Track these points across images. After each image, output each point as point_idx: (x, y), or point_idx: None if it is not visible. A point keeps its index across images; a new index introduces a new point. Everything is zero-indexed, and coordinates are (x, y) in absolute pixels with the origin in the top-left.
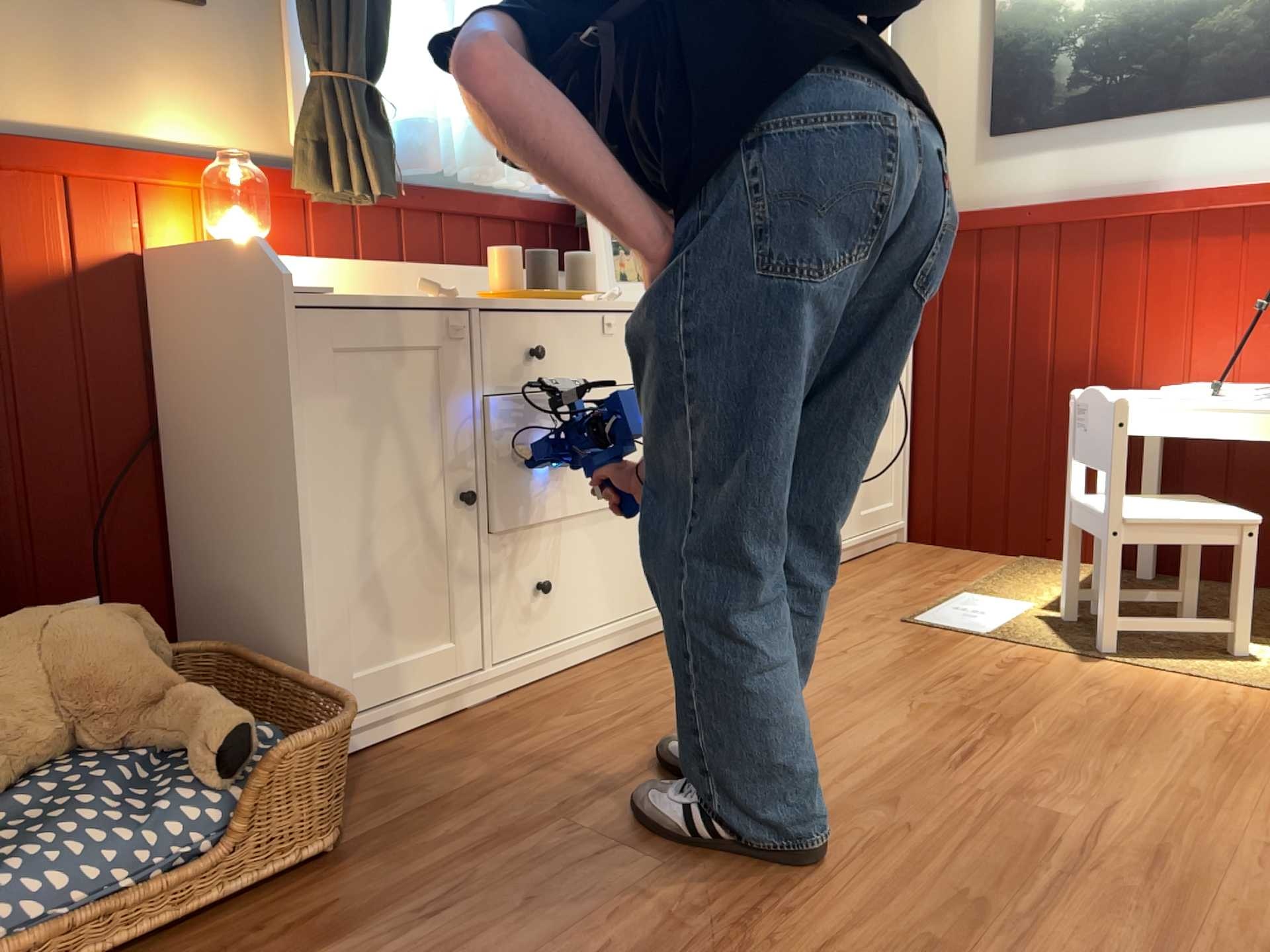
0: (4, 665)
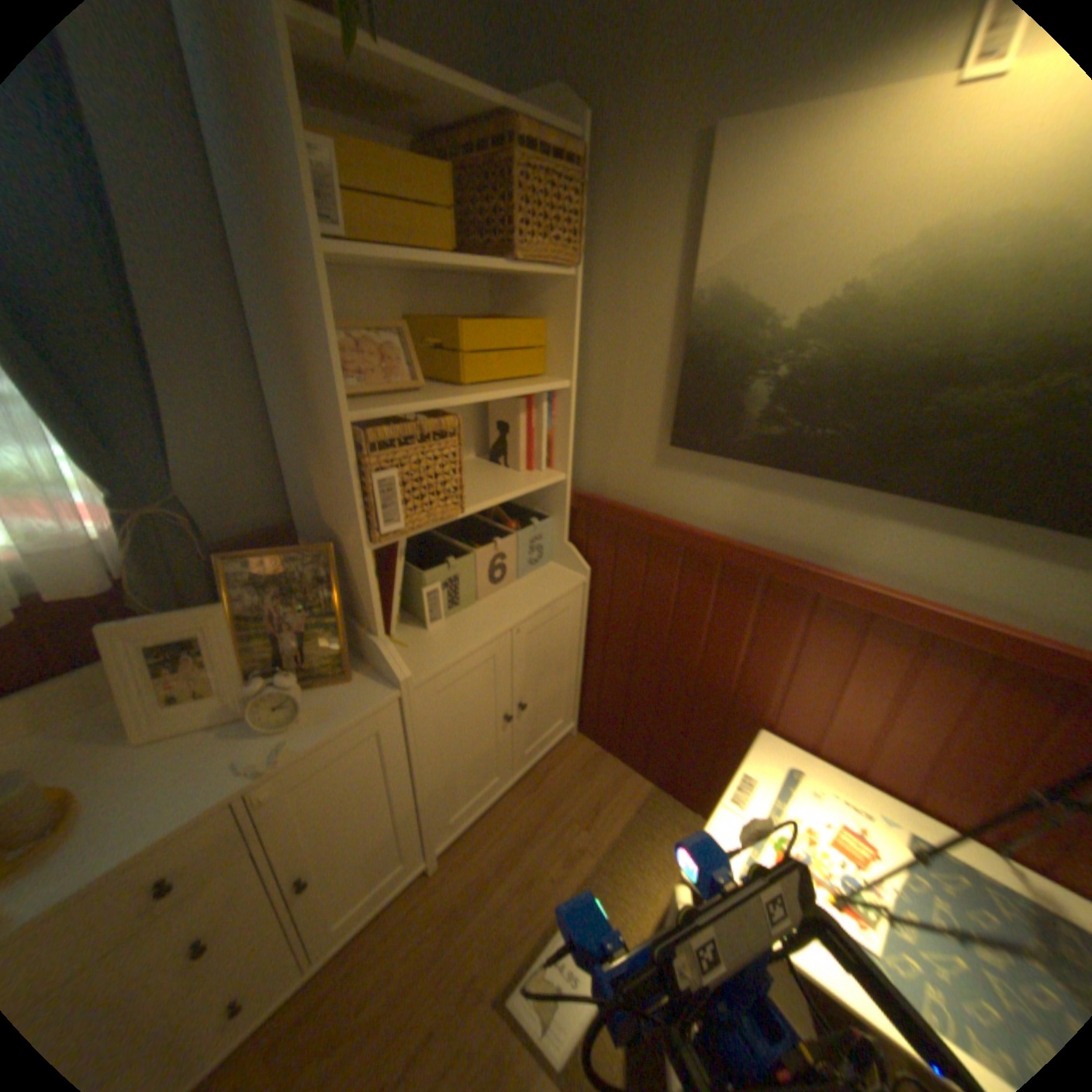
0: None
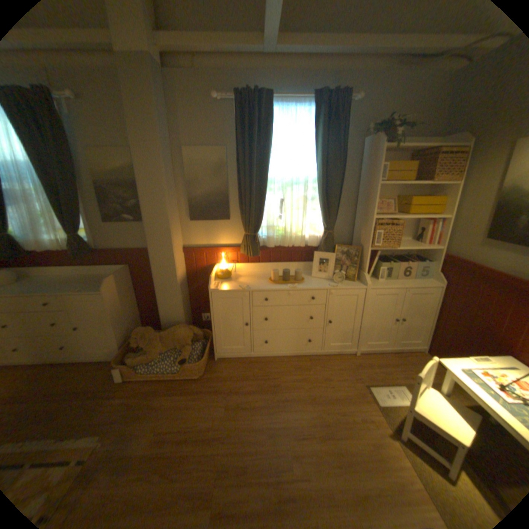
0: (170, 335)
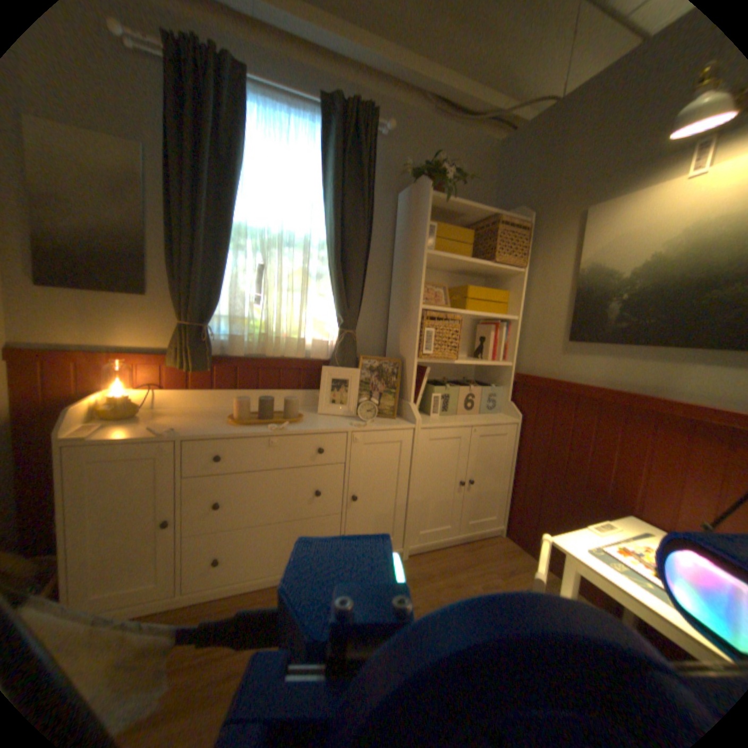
0: None
